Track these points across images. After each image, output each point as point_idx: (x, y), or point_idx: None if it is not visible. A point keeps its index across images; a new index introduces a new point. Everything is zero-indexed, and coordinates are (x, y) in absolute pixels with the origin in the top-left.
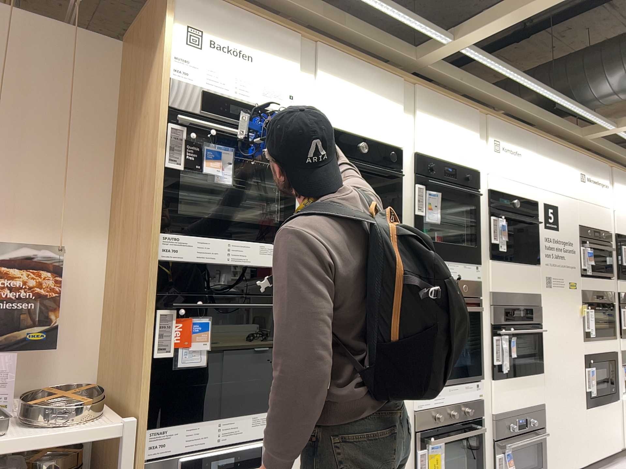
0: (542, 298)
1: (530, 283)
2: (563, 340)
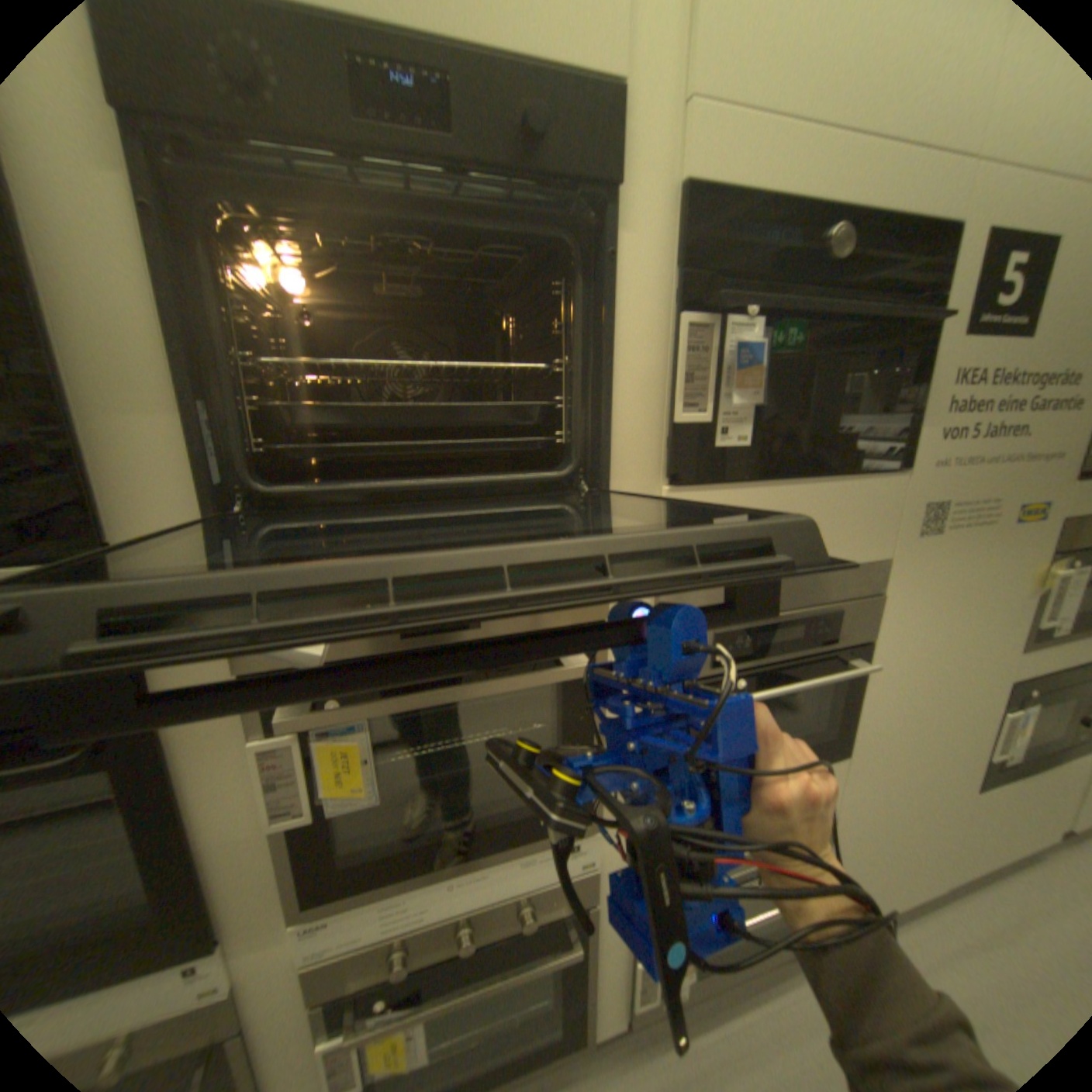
0: (898, 571)
1: (854, 535)
2: (948, 668)
